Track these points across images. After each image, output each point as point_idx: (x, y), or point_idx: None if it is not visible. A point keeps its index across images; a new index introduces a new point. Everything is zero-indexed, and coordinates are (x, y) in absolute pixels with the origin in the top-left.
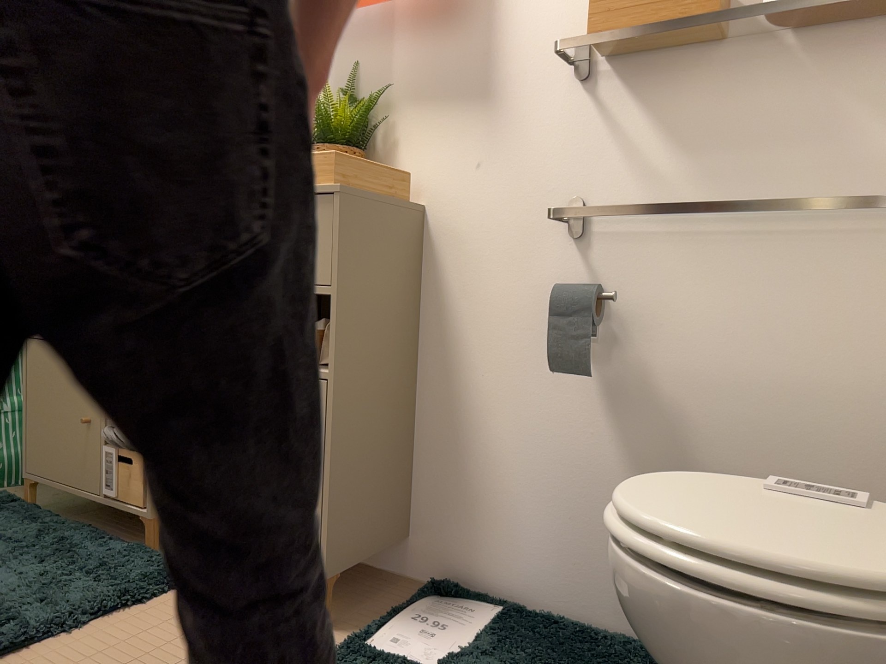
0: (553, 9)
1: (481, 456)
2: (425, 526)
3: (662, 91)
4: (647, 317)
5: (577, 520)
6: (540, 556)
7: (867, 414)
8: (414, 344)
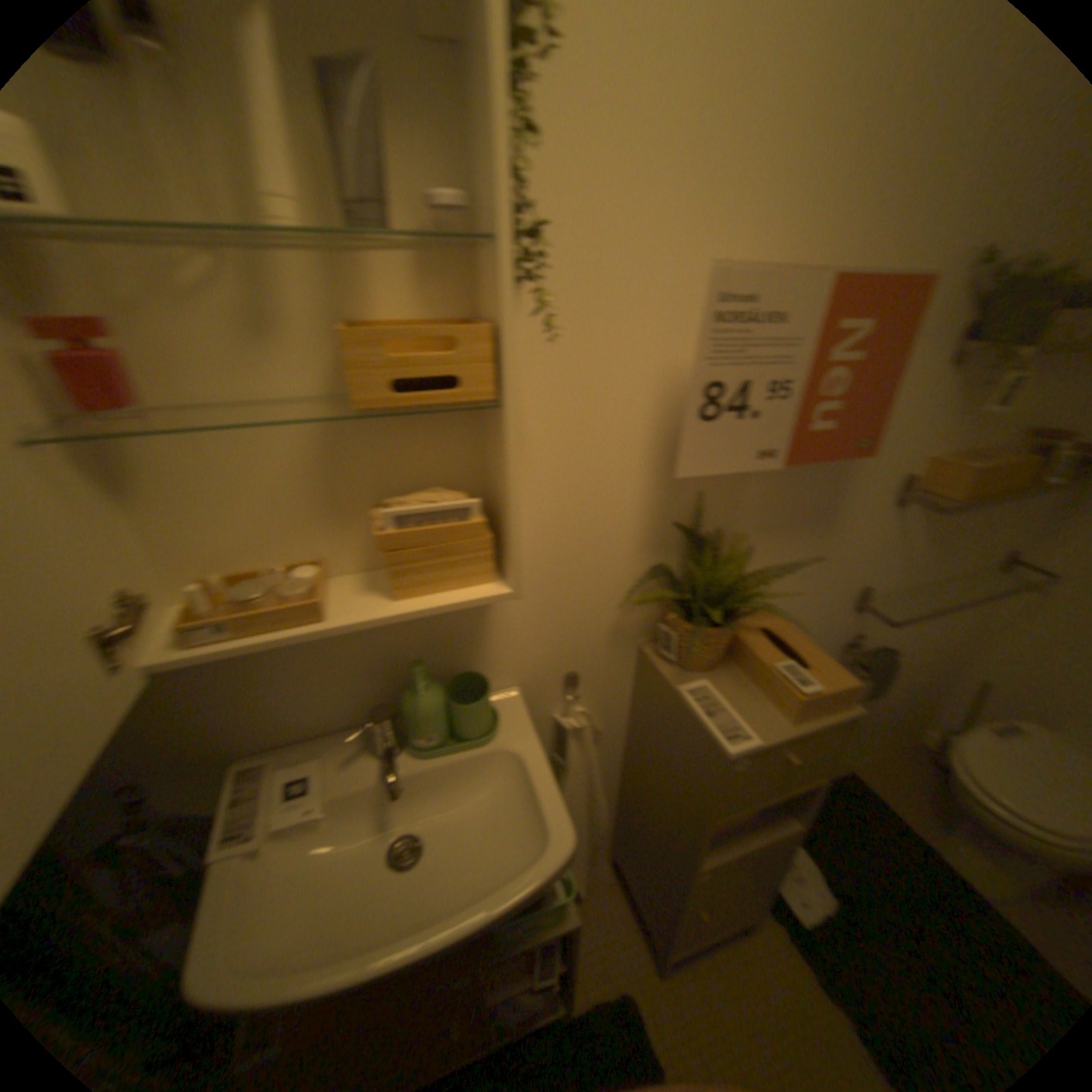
0: (901, 444)
1: None
2: None
3: (939, 510)
4: (879, 643)
5: None
6: None
7: (945, 652)
8: None
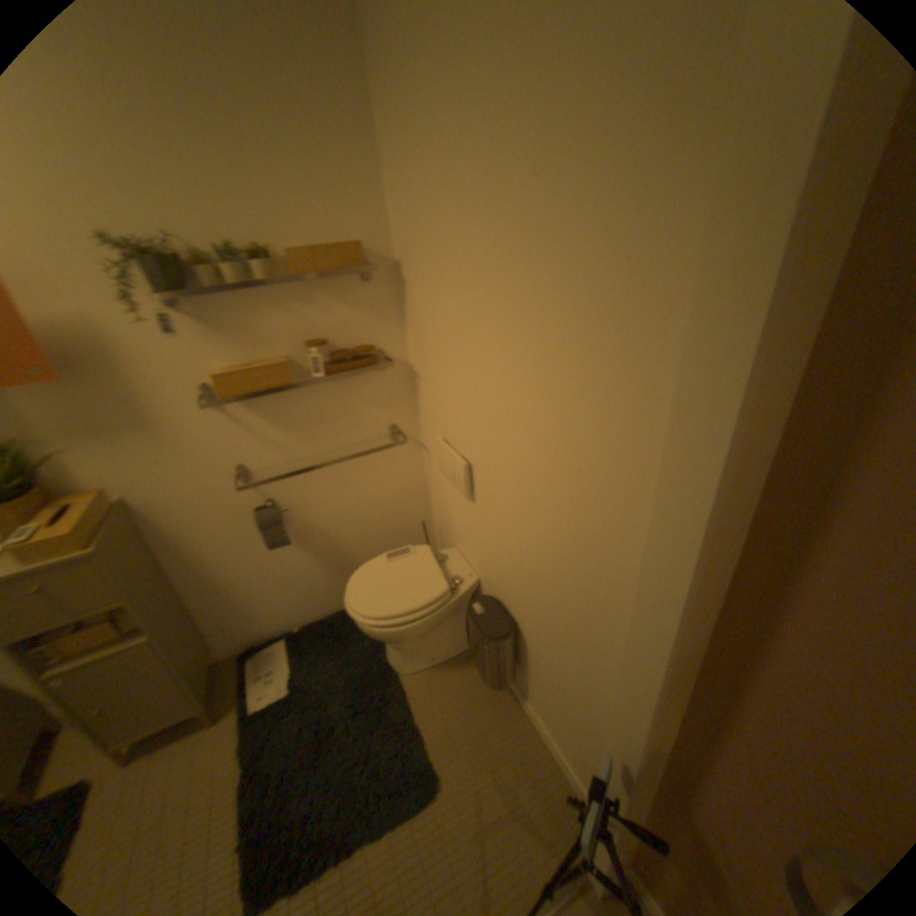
0: (166, 365)
1: (234, 595)
2: (214, 639)
3: (263, 405)
4: (297, 503)
5: (297, 589)
6: (285, 611)
7: (389, 503)
8: (157, 572)
